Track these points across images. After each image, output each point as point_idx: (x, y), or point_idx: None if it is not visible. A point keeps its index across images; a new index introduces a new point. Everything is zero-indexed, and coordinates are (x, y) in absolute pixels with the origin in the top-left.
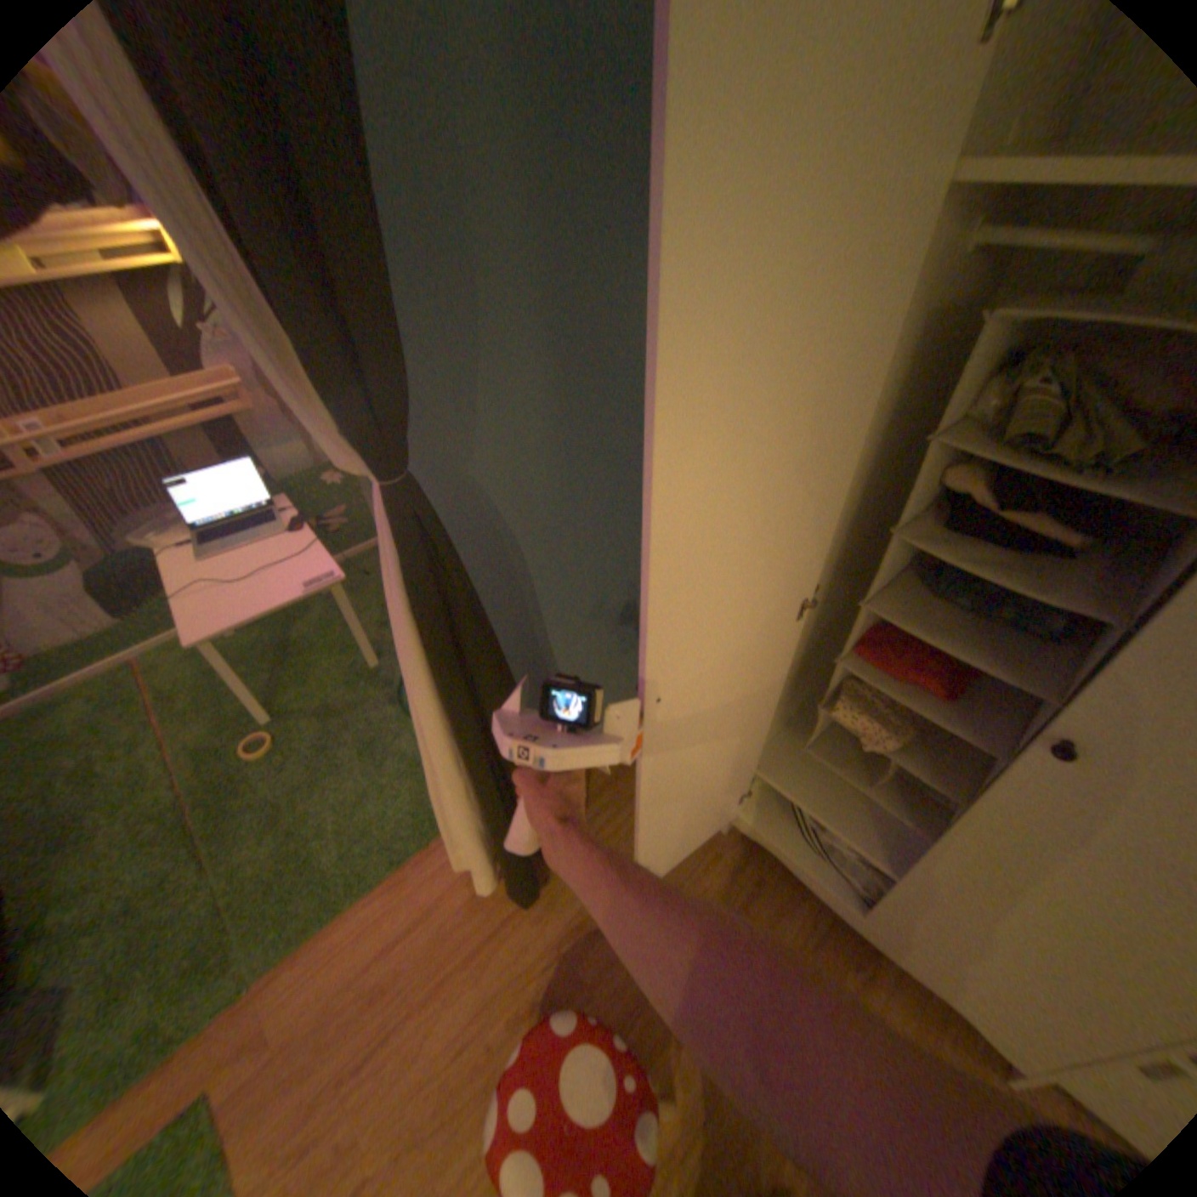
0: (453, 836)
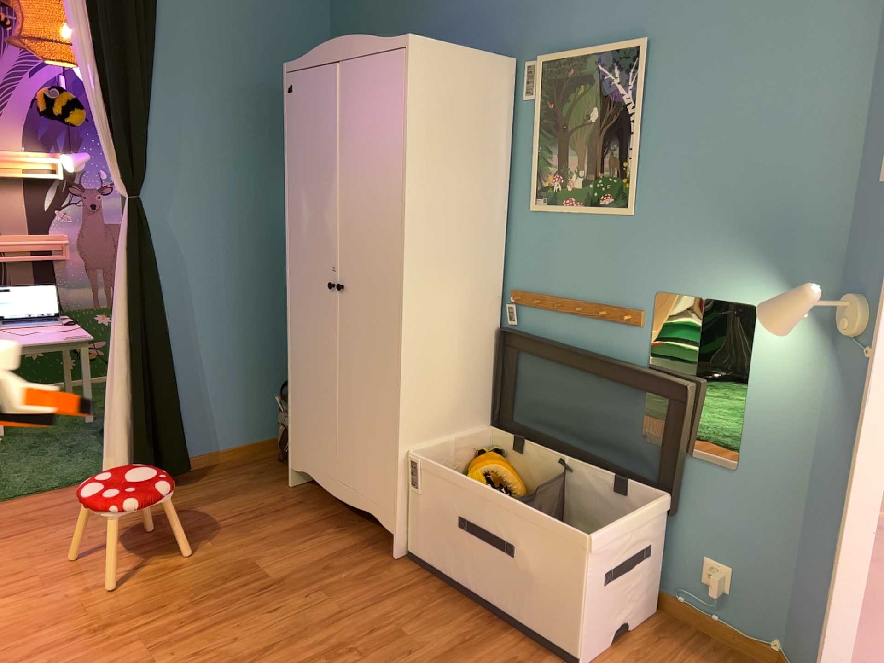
0: (109, 416)
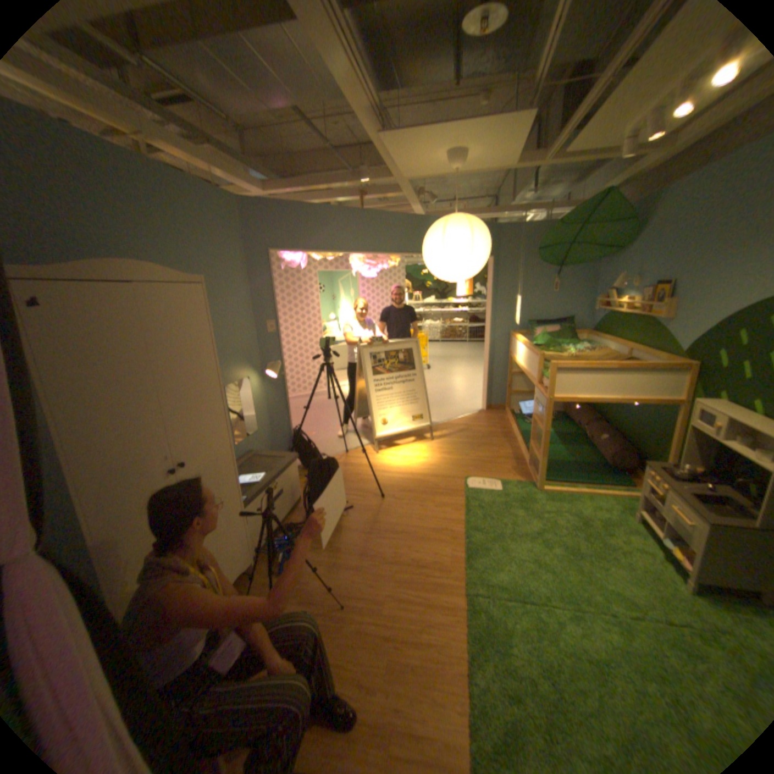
0: None
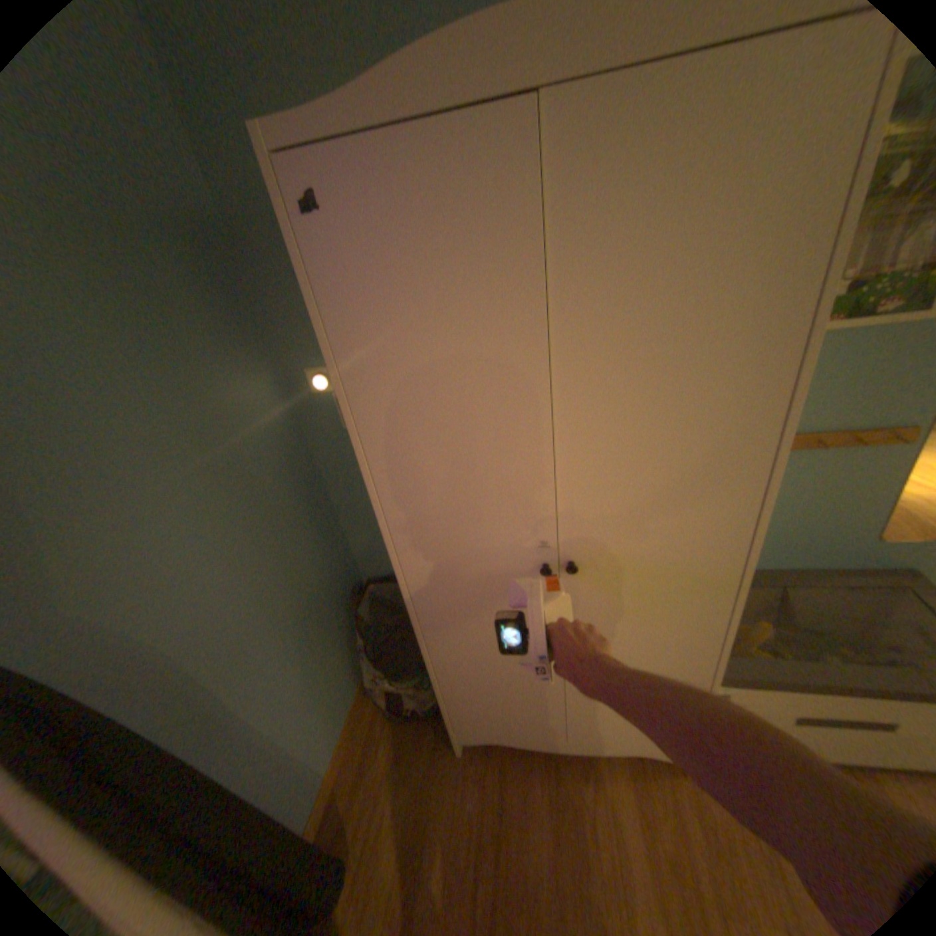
0: None
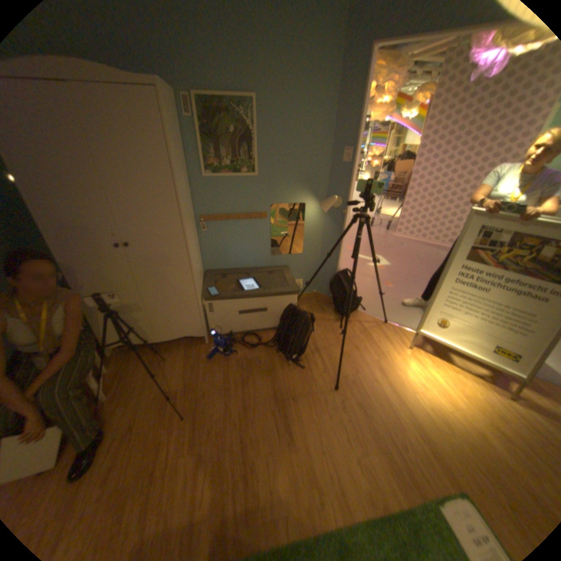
0: None
